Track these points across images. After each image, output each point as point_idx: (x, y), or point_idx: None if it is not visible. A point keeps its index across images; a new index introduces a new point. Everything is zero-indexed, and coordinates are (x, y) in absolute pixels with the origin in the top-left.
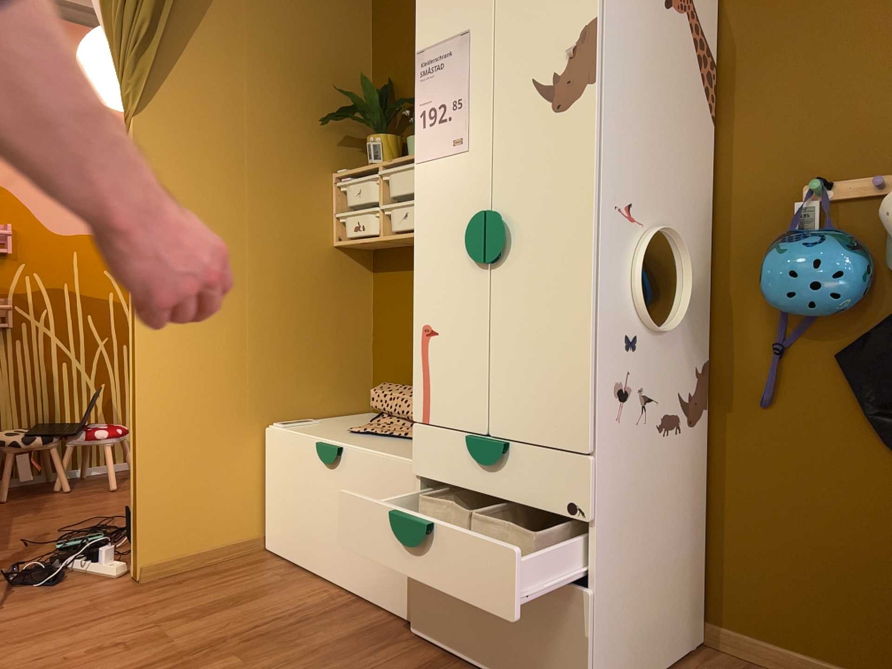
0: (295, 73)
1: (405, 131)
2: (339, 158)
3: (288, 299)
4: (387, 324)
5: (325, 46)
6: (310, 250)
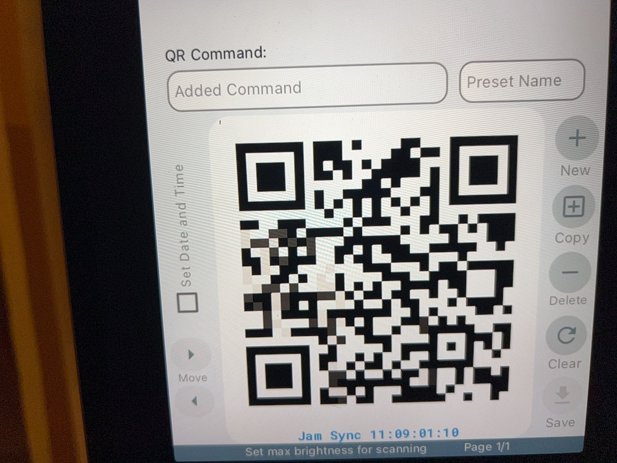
0: None
1: None
2: None
3: None
4: None
5: None
6: None
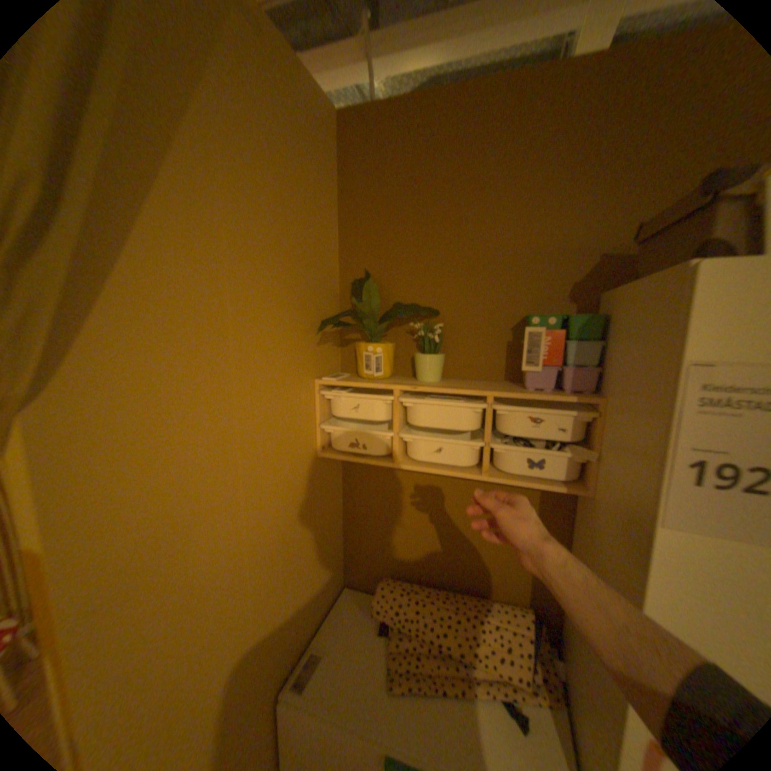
0: (280, 265)
1: (390, 330)
2: (319, 359)
3: (286, 543)
4: (364, 512)
5: (304, 226)
6: (301, 474)
